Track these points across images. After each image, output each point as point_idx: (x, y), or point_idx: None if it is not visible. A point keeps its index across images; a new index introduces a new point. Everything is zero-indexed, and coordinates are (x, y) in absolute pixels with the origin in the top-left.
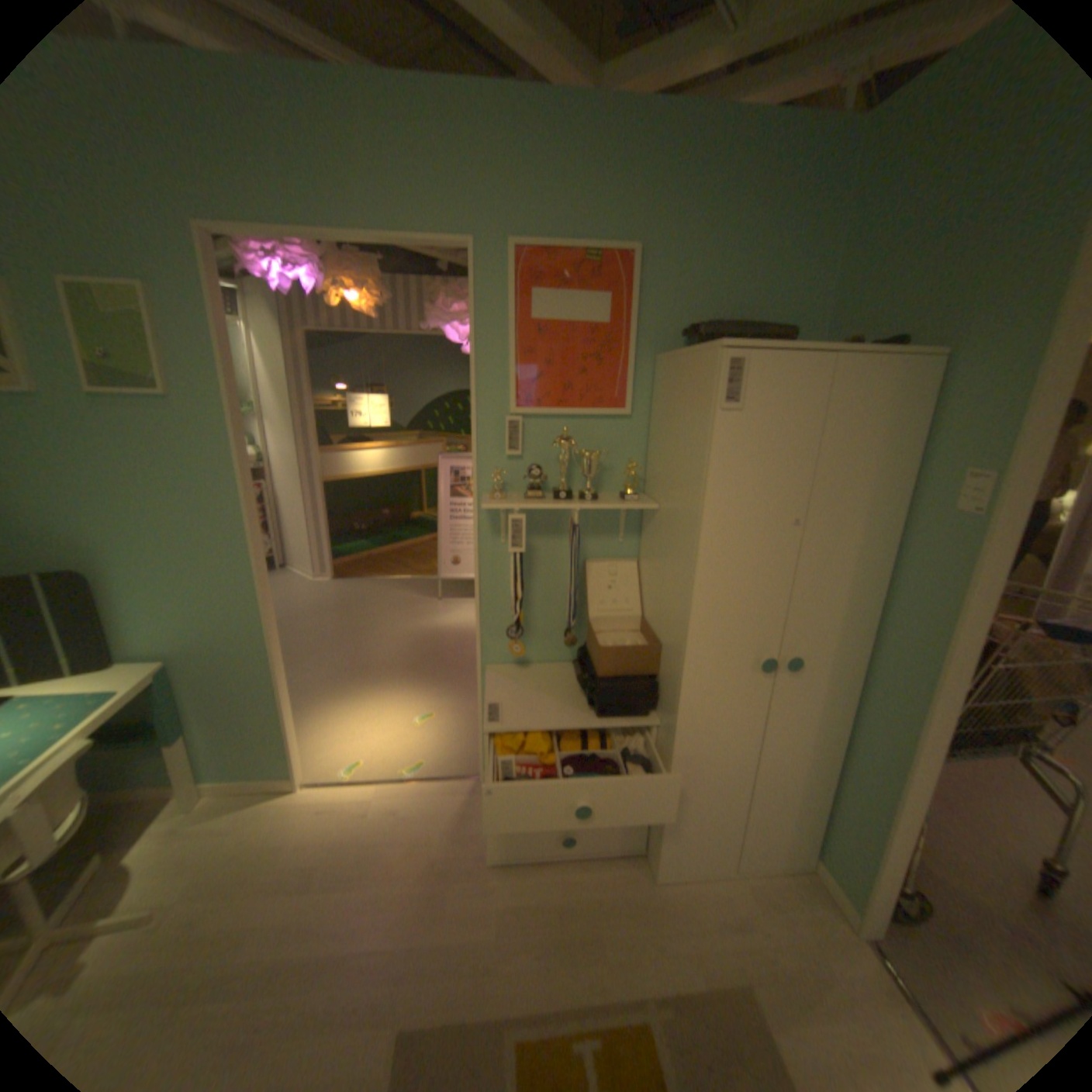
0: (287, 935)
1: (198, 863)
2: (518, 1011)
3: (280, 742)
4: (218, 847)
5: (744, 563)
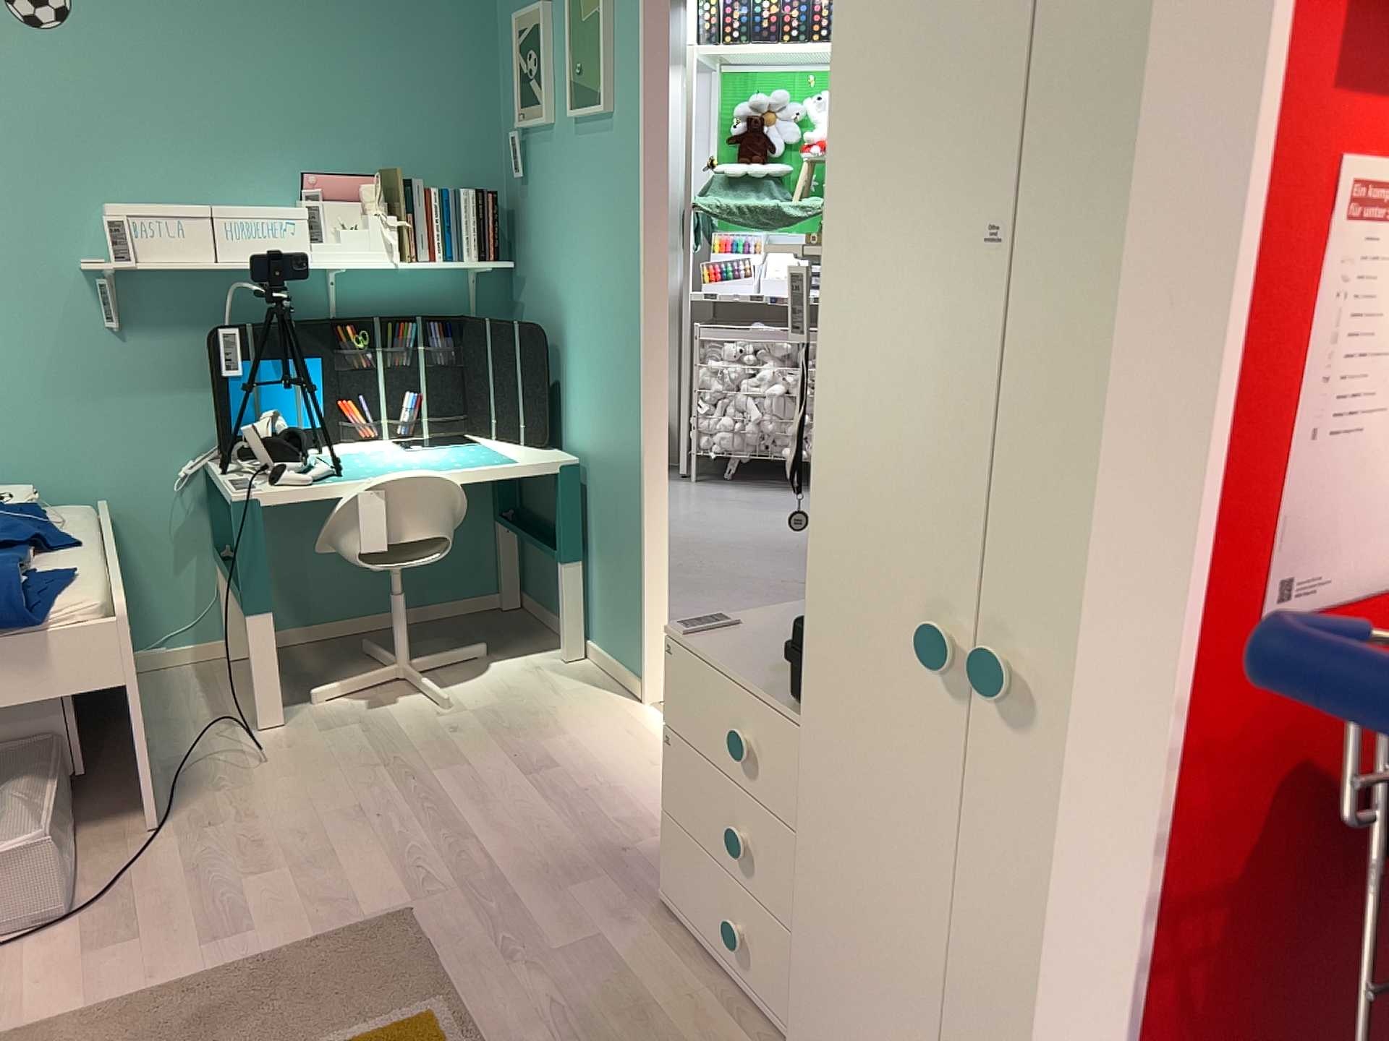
0: (474, 786)
1: (516, 698)
2: (472, 1004)
3: (641, 617)
4: (540, 698)
5: (894, 334)
